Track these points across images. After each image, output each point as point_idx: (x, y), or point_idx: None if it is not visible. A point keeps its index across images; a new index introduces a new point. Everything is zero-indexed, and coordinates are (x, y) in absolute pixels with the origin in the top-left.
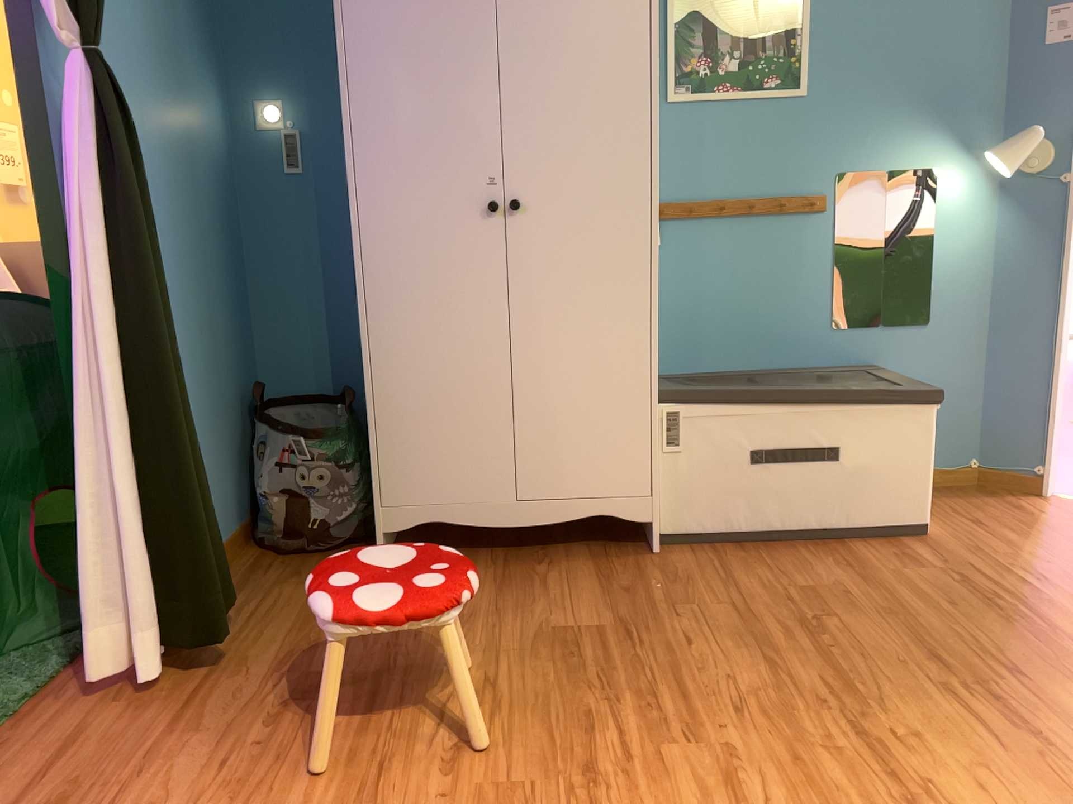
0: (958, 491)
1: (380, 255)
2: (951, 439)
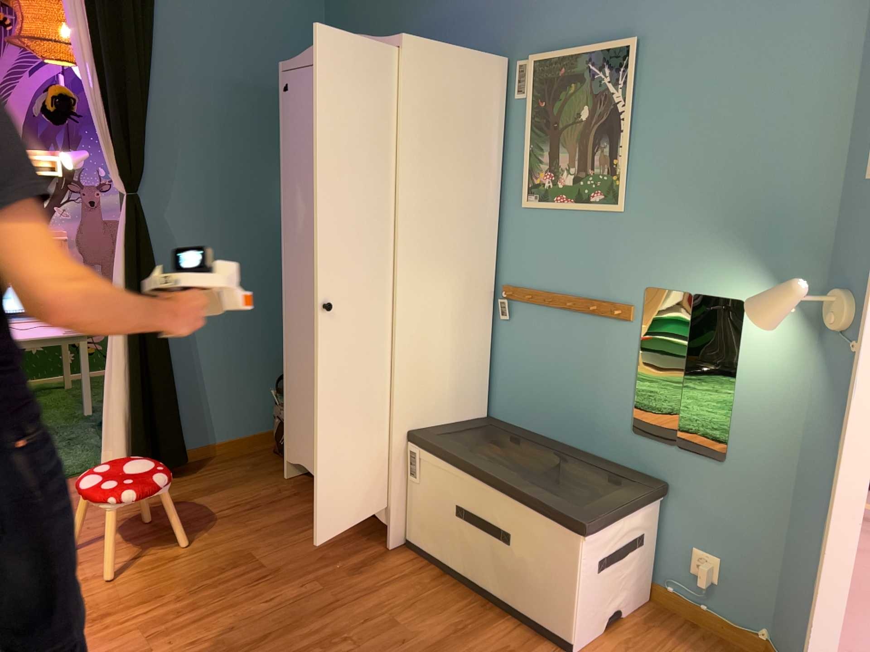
0: (723, 650)
1: (290, 298)
2: (741, 593)
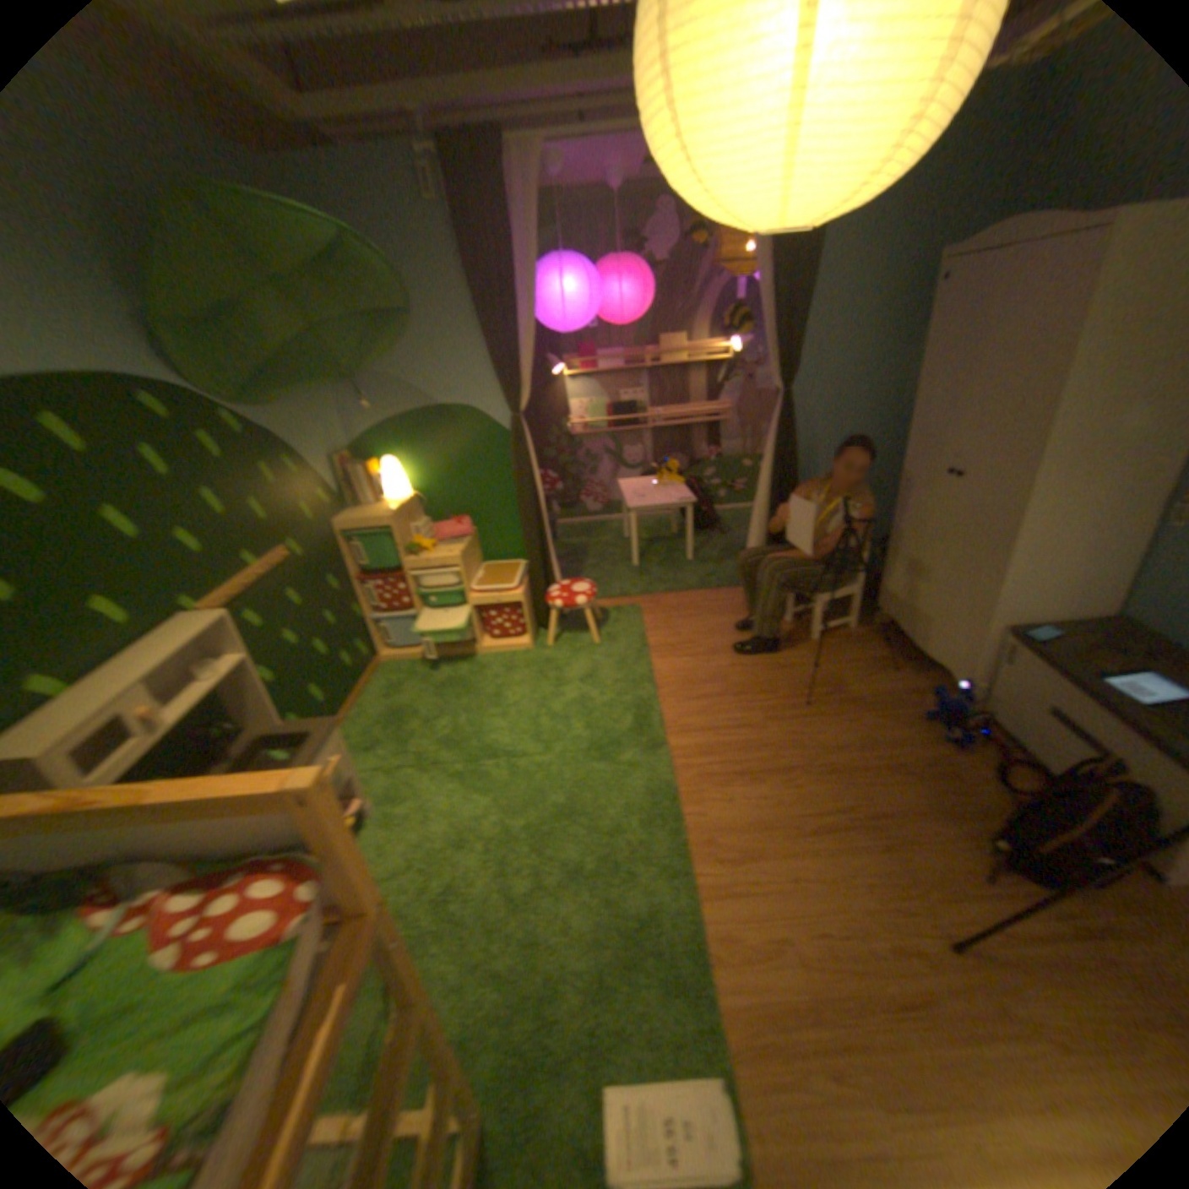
0: None
1: (909, 481)
2: None
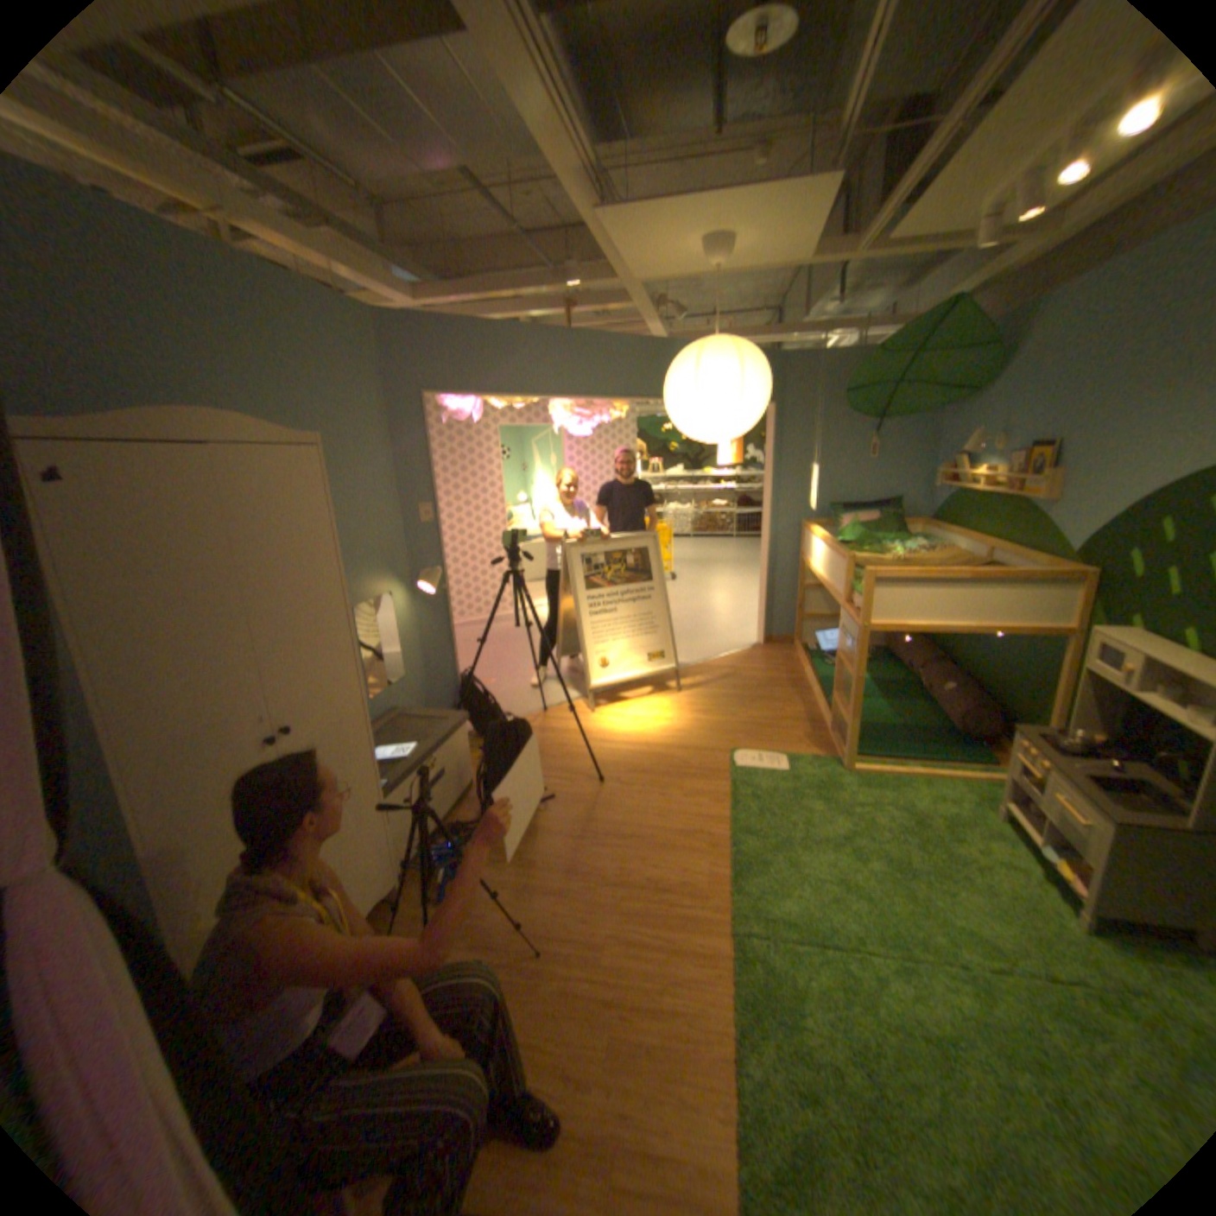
0: None
1: (173, 846)
2: None
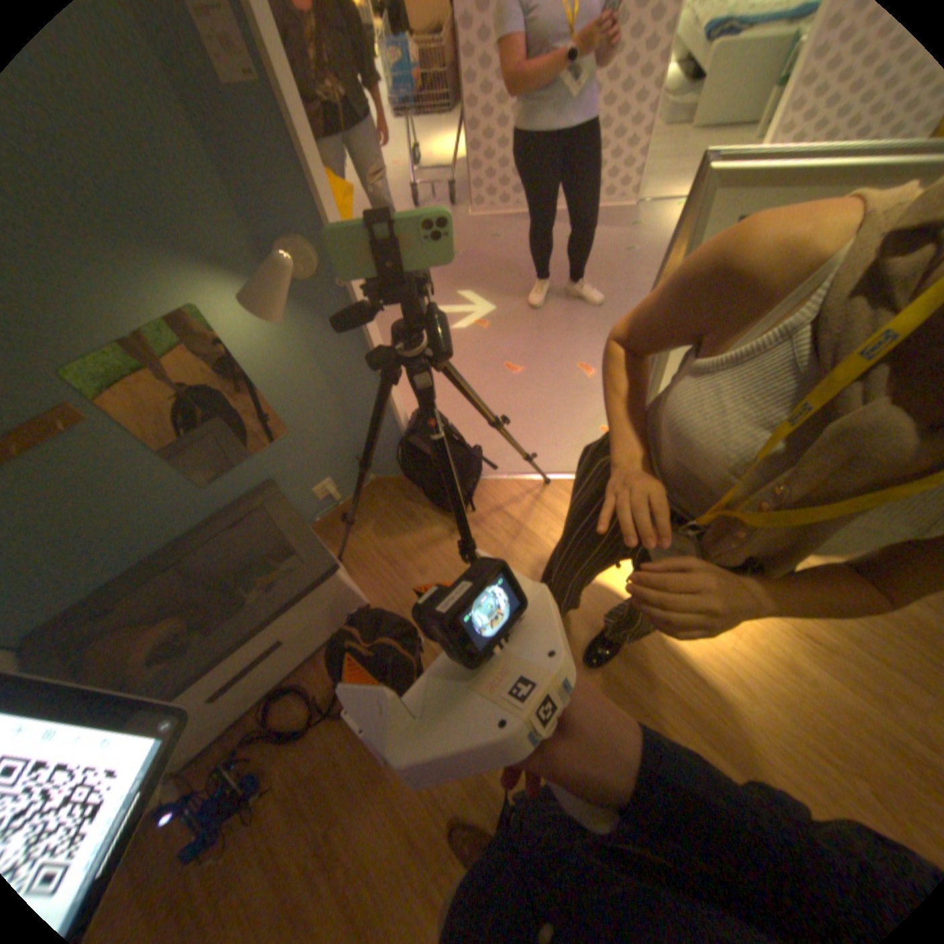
0: (371, 505)
1: None
2: (351, 476)
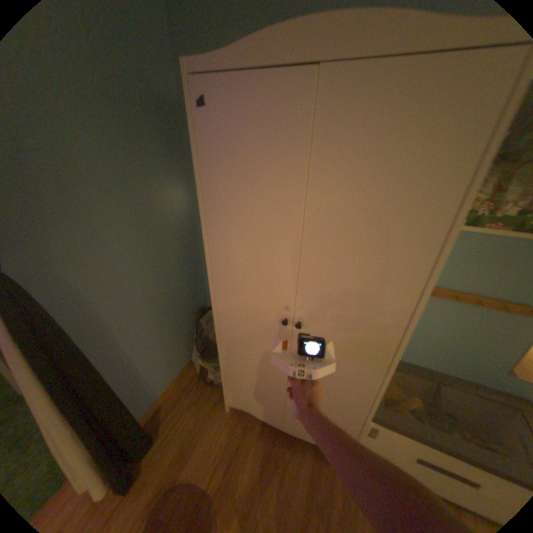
0: None
1: (228, 320)
2: None
